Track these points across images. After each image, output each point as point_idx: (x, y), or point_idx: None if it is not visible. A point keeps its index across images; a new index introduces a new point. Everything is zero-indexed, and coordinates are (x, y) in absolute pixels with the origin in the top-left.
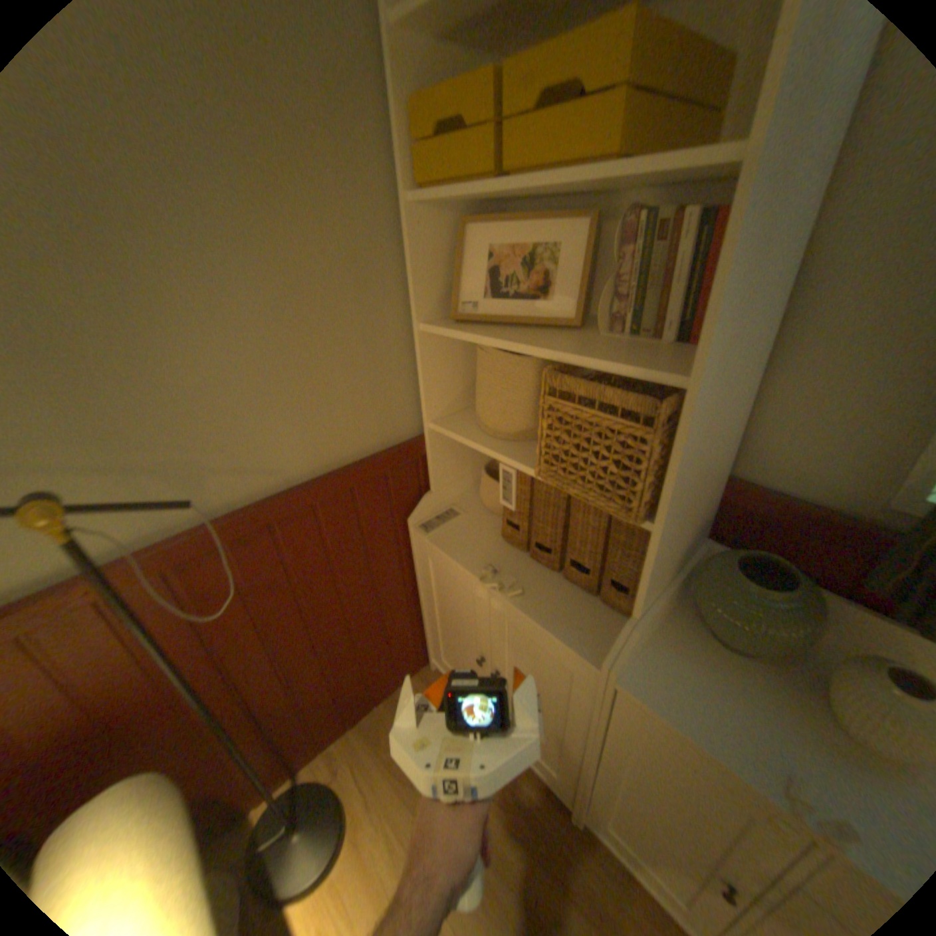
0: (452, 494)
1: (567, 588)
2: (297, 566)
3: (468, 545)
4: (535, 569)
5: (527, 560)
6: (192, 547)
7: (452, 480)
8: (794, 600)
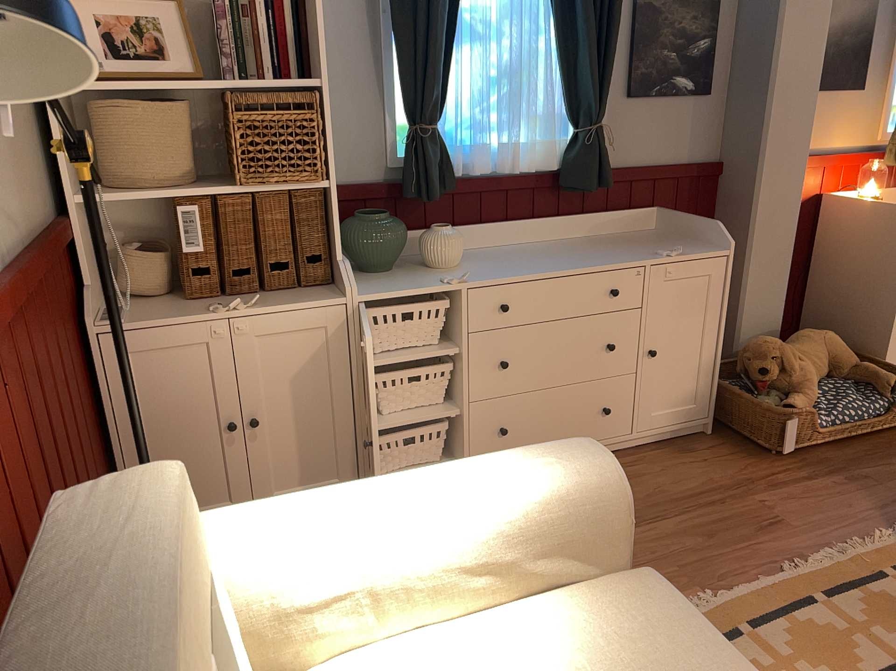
0: (97, 295)
1: (273, 294)
2: (47, 357)
3: (167, 312)
4: (239, 298)
5: (226, 299)
6: (17, 286)
7: (93, 277)
8: (388, 216)
